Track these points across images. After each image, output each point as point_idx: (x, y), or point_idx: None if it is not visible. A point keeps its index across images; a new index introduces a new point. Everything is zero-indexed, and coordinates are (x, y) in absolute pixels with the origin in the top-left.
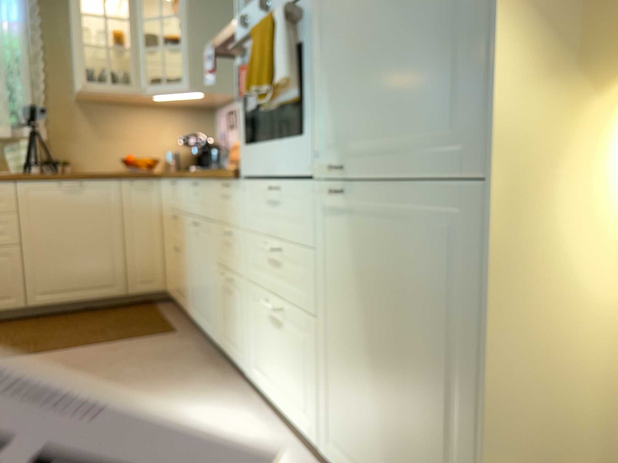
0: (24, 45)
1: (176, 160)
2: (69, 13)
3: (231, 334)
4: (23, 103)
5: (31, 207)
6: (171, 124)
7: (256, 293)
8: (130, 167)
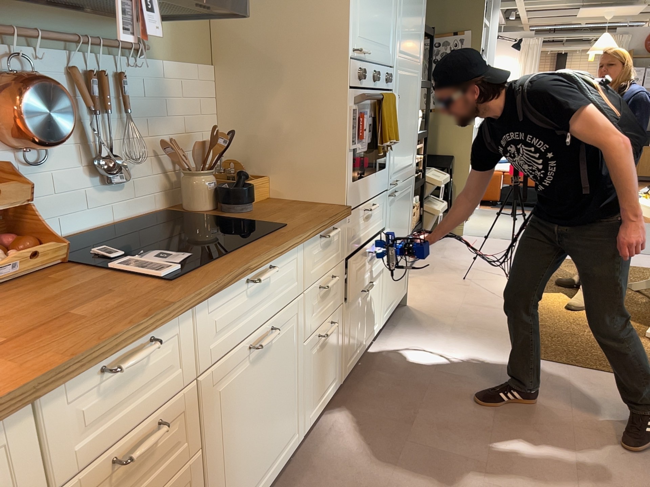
0: None
1: None
2: None
3: (325, 379)
4: None
5: None
6: None
7: (351, 298)
8: None
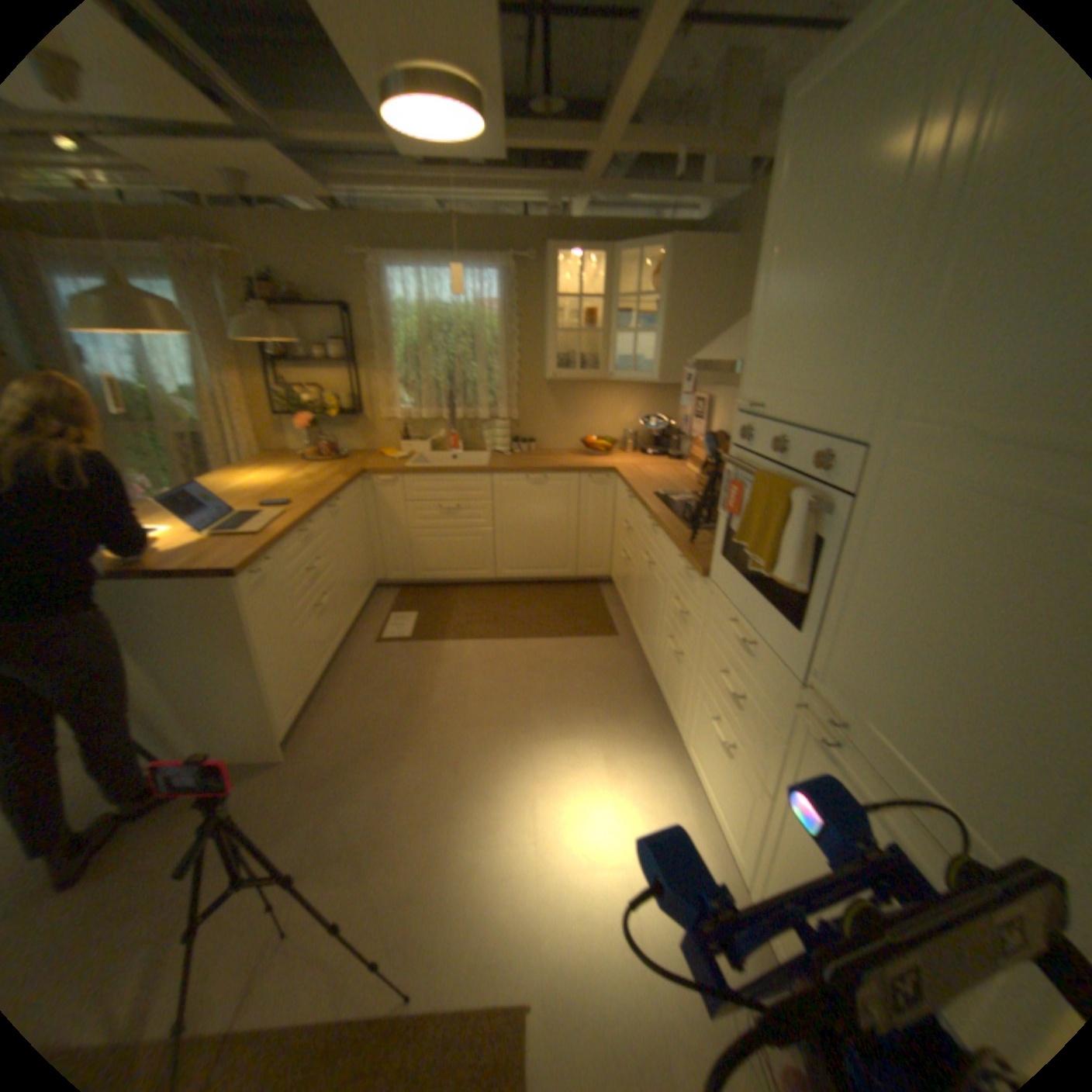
0: (505, 329)
1: (635, 442)
2: (547, 290)
3: (673, 693)
4: (502, 388)
5: (505, 499)
6: (634, 401)
7: (705, 694)
8: (589, 450)
